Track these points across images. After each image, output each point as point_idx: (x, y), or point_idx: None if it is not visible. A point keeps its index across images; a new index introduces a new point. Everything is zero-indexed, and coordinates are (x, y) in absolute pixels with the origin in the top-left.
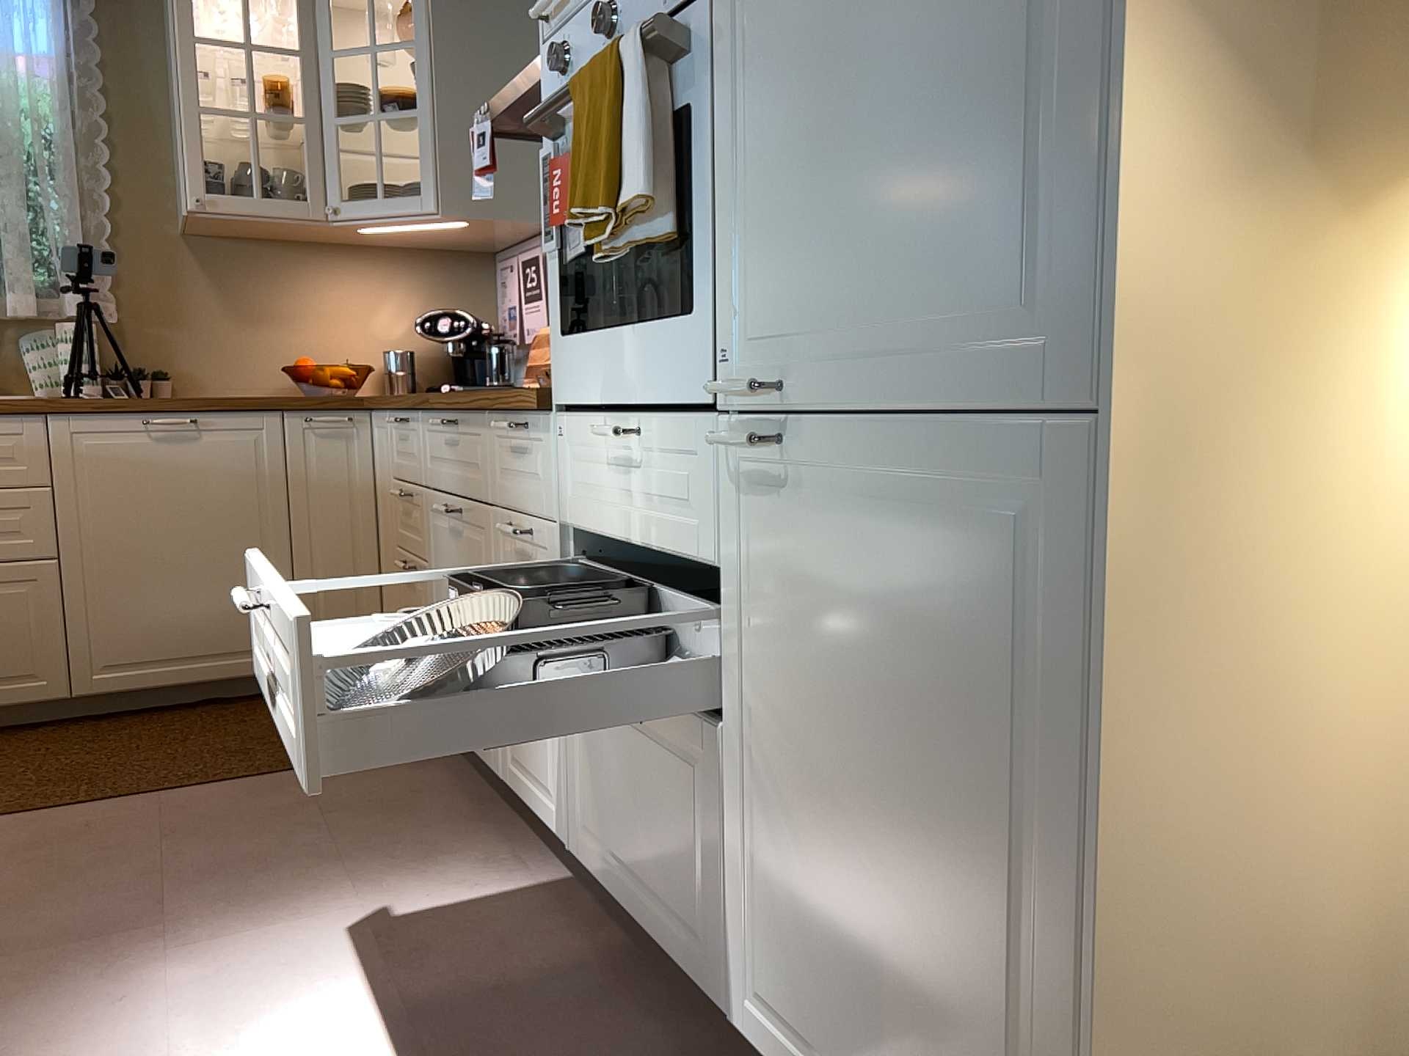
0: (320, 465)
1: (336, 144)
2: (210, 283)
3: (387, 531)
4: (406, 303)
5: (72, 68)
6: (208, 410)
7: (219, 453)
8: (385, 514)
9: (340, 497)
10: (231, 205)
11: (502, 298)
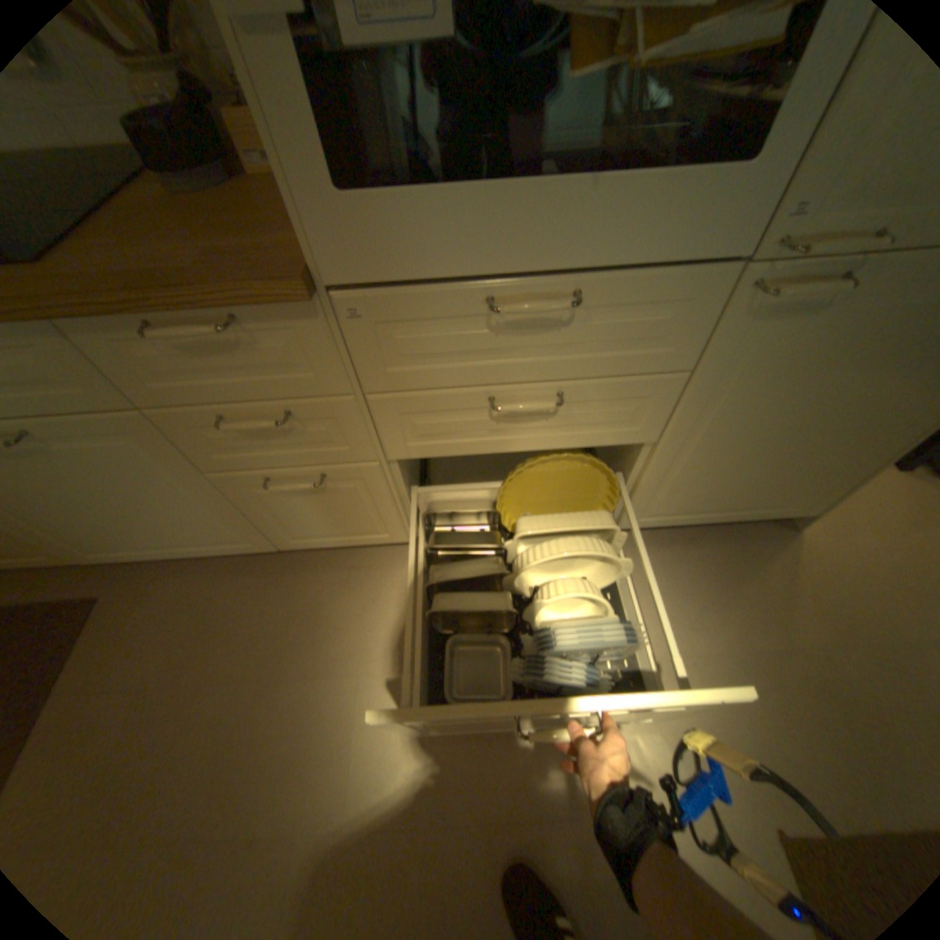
0: None
1: None
2: None
3: None
4: None
5: None
6: None
7: None
8: None
9: None
10: None
11: None
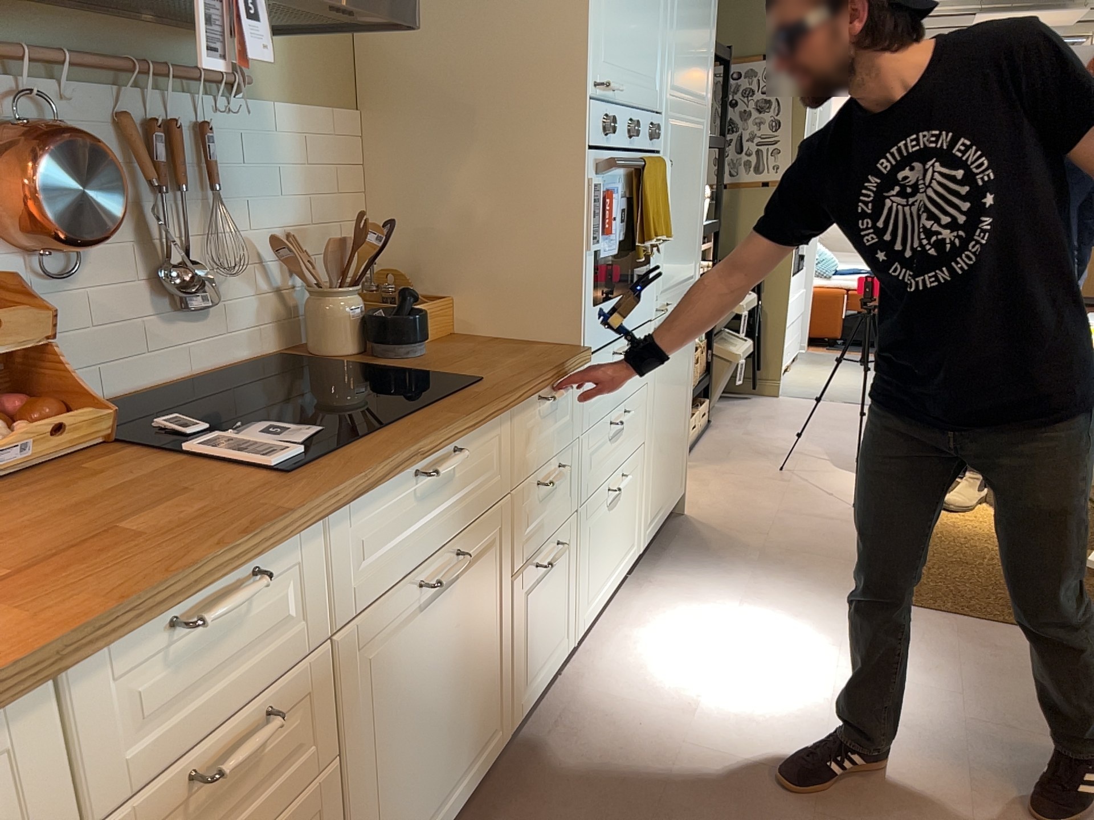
0: None
1: None
2: None
3: None
4: None
5: None
6: None
7: None
8: None
9: None
10: None
11: None
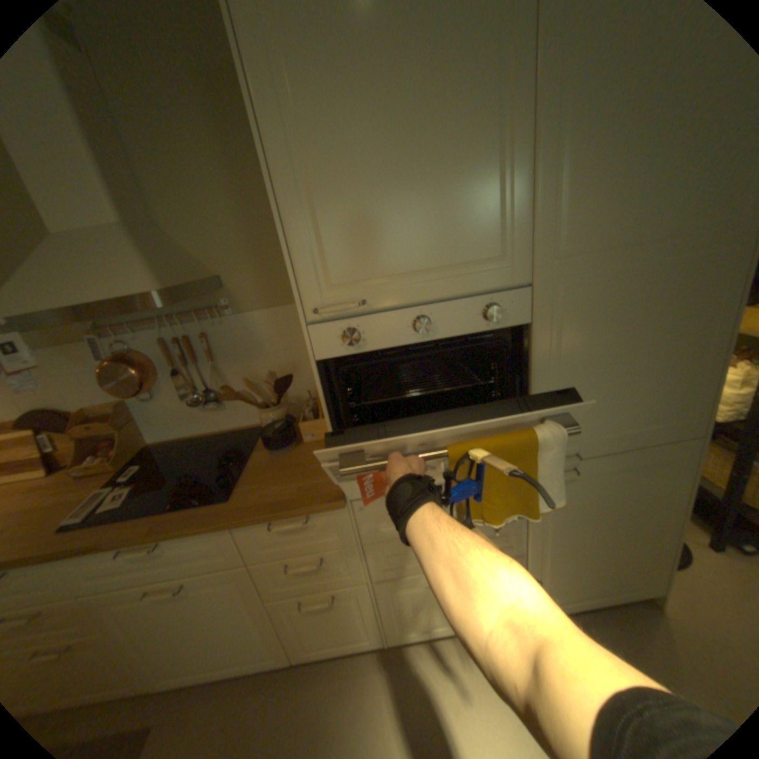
0: None
1: None
2: None
3: None
4: None
5: None
6: None
7: None
8: None
9: None
10: None
11: None
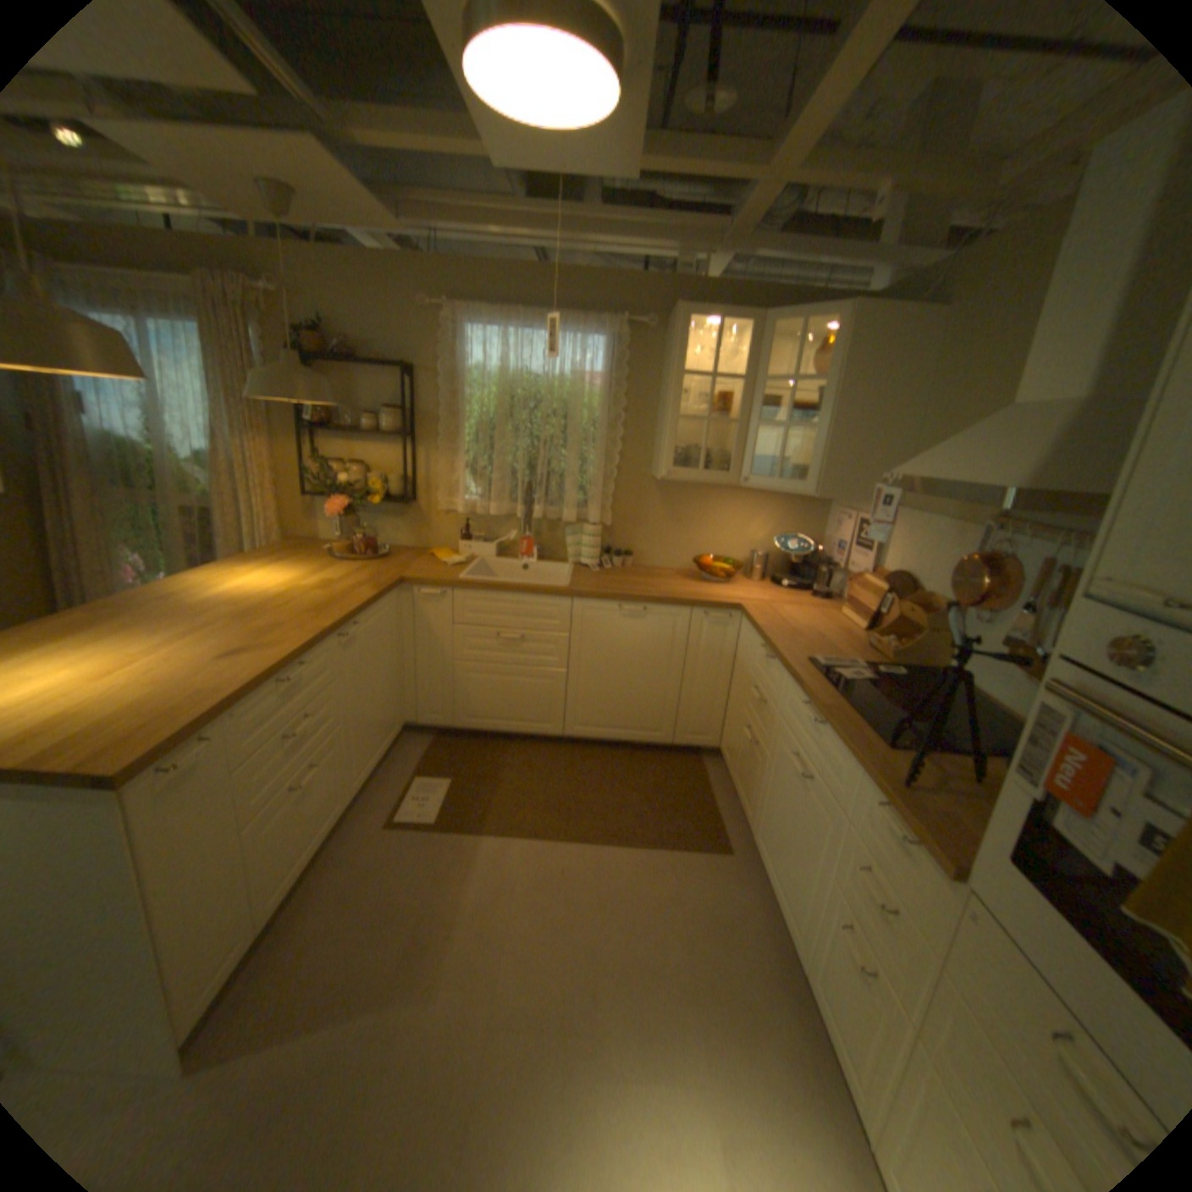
0: (706, 640)
1: (754, 438)
2: (661, 503)
3: (738, 691)
4: (769, 521)
5: (611, 380)
6: (651, 604)
7: (653, 627)
8: (738, 680)
9: (713, 659)
10: (684, 475)
11: (835, 533)
